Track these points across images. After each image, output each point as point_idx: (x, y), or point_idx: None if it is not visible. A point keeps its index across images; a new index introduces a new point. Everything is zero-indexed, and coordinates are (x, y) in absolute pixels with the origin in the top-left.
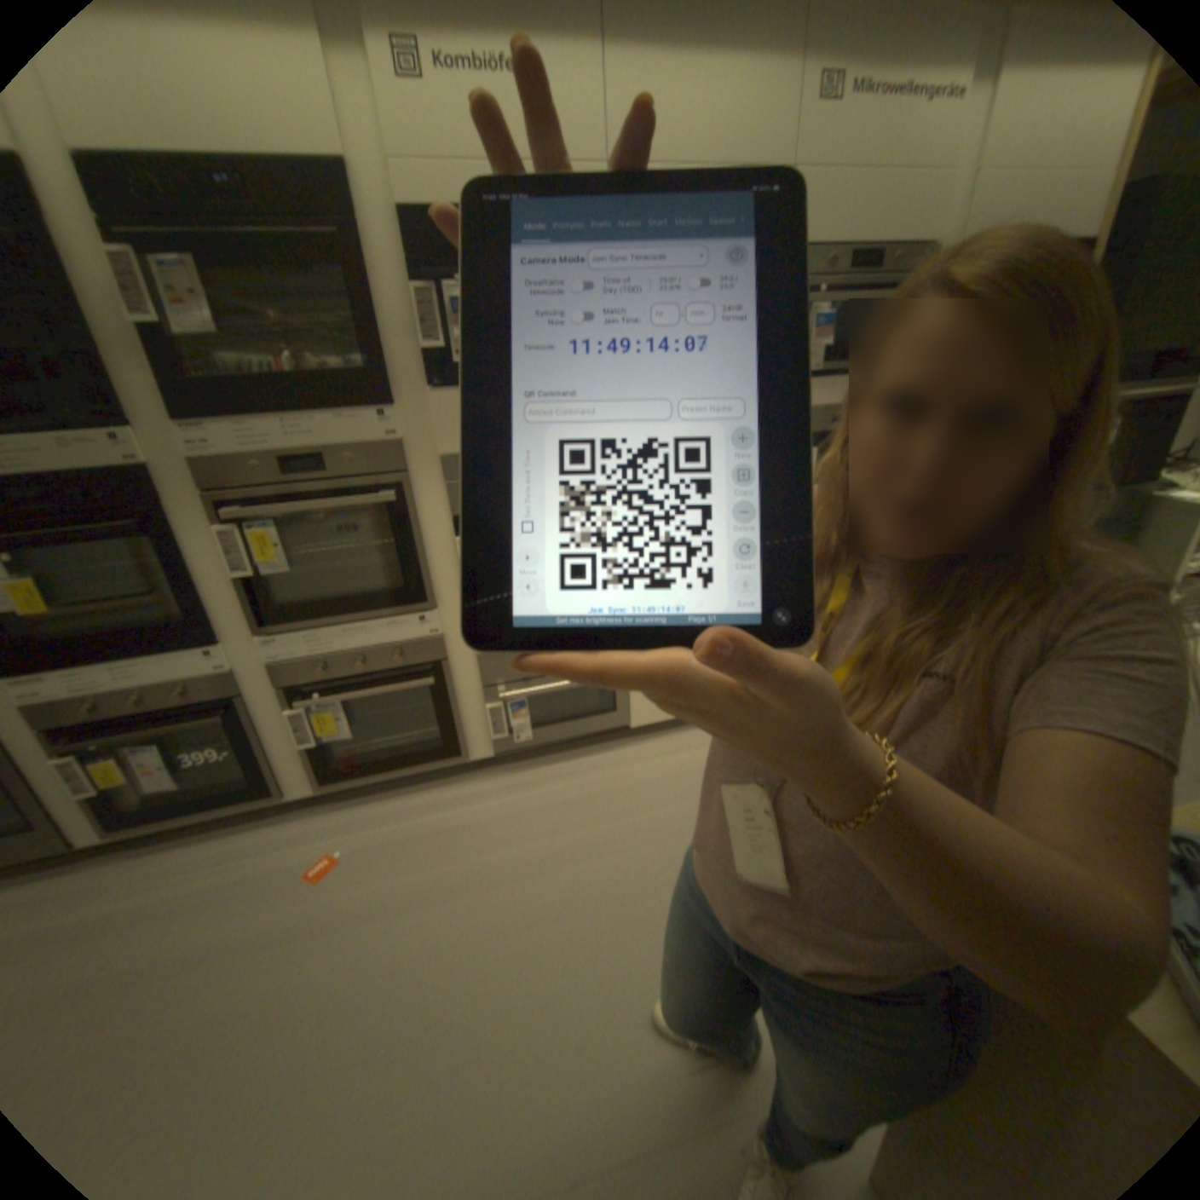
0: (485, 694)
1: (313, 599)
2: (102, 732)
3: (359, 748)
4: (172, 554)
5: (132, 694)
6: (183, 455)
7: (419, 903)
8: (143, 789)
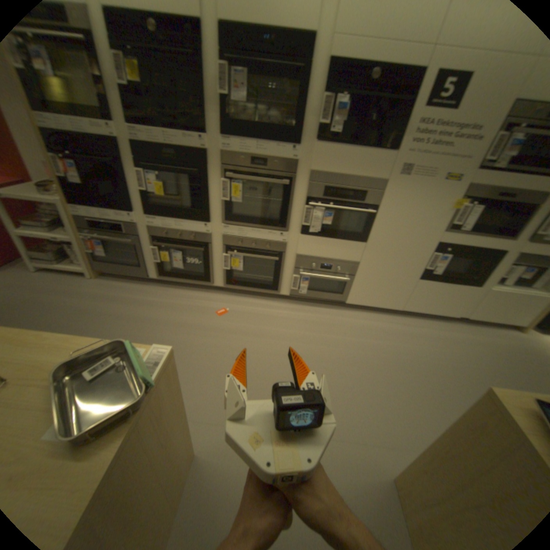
0: (295, 271)
1: (245, 215)
2: (168, 242)
3: (243, 275)
4: (204, 185)
5: (180, 232)
6: (221, 149)
7: (254, 335)
8: (172, 265)
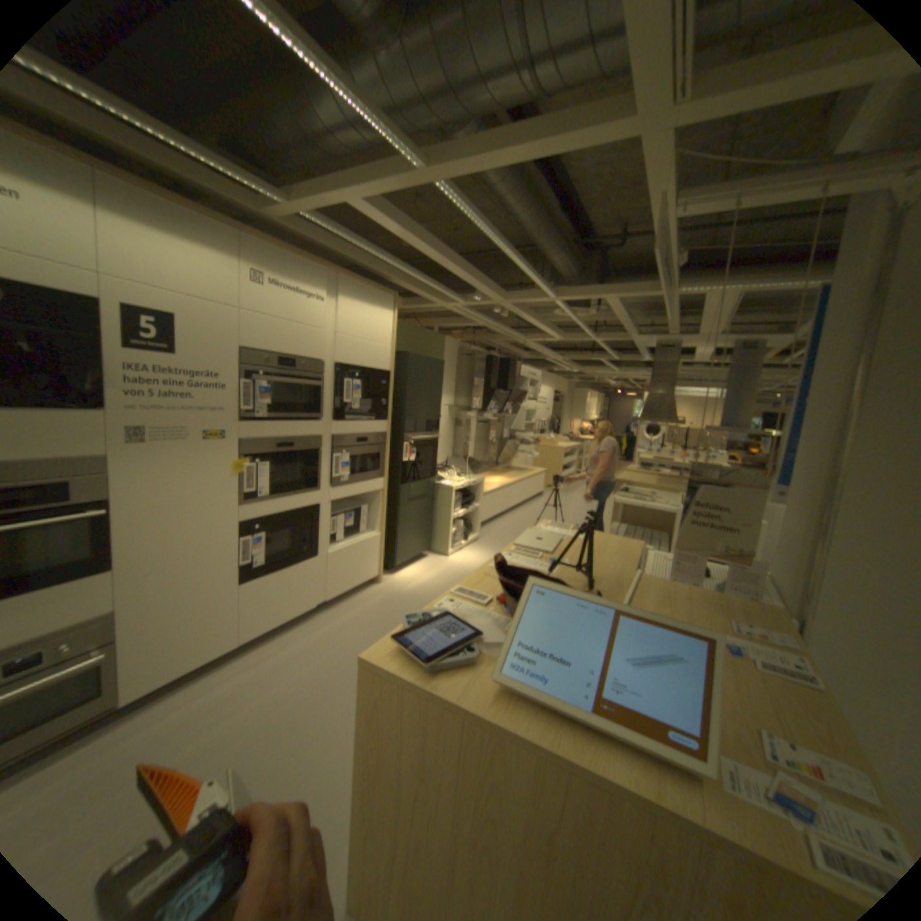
0: None
1: None
2: None
3: None
4: None
5: None
6: None
7: None
8: None
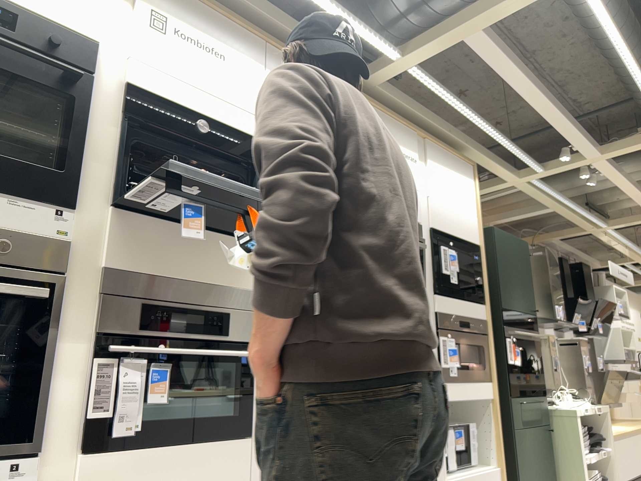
0: None
1: None
2: None
3: None
4: None
5: None
6: None
7: None
8: None
